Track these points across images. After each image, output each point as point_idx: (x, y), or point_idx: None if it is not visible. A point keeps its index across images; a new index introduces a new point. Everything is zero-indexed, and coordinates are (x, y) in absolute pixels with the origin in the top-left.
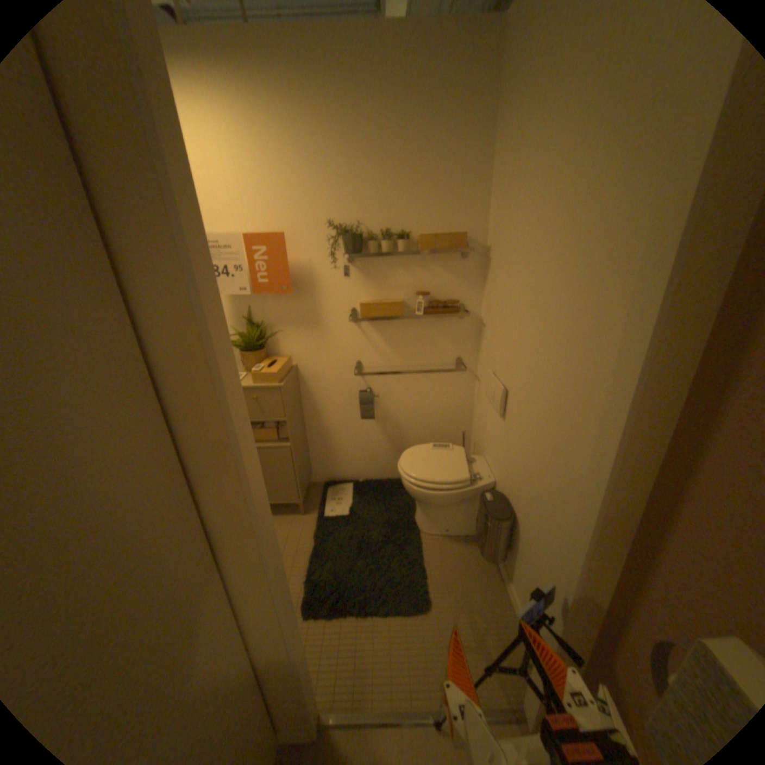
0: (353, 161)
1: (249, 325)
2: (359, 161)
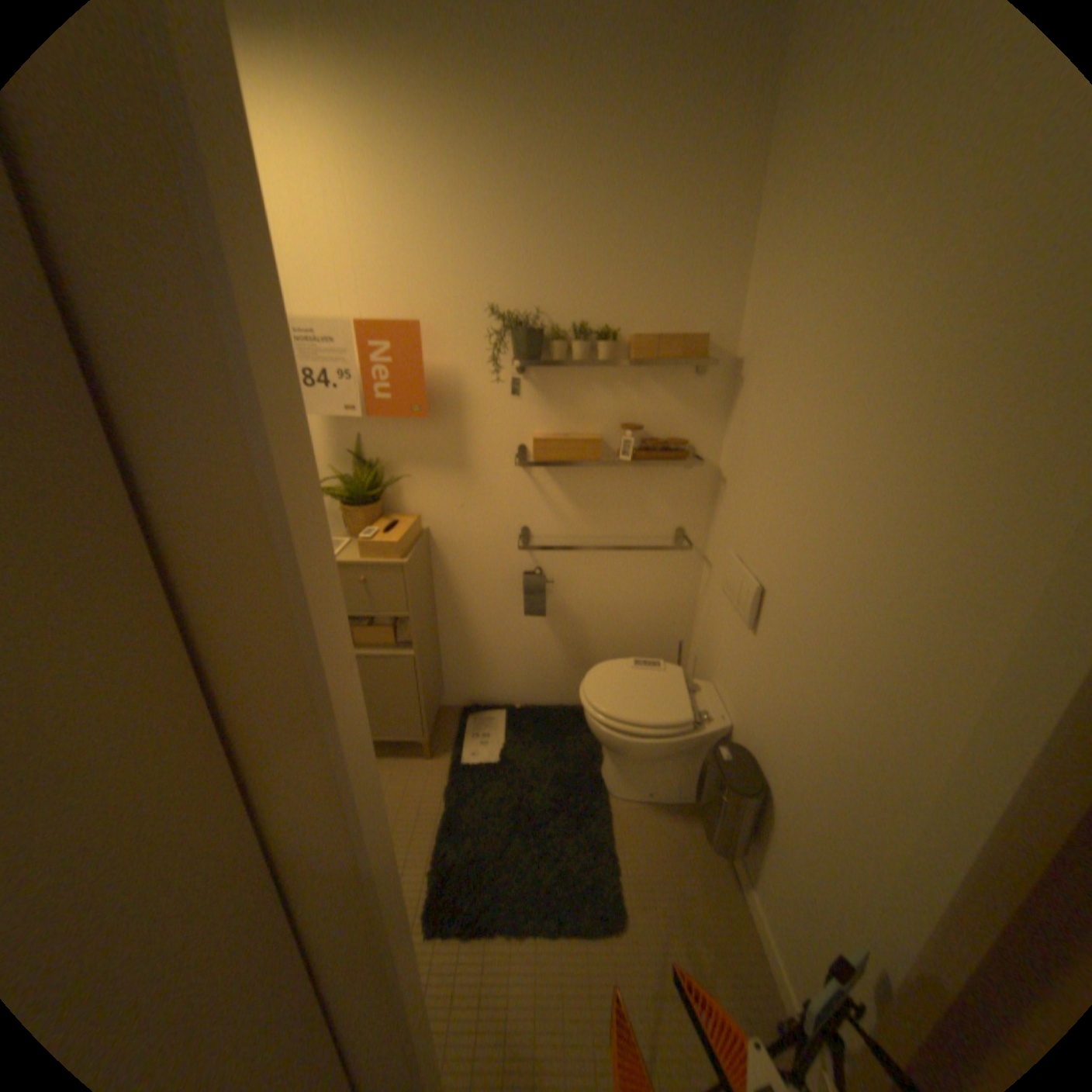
0: (535, 211)
1: (356, 462)
2: (544, 211)
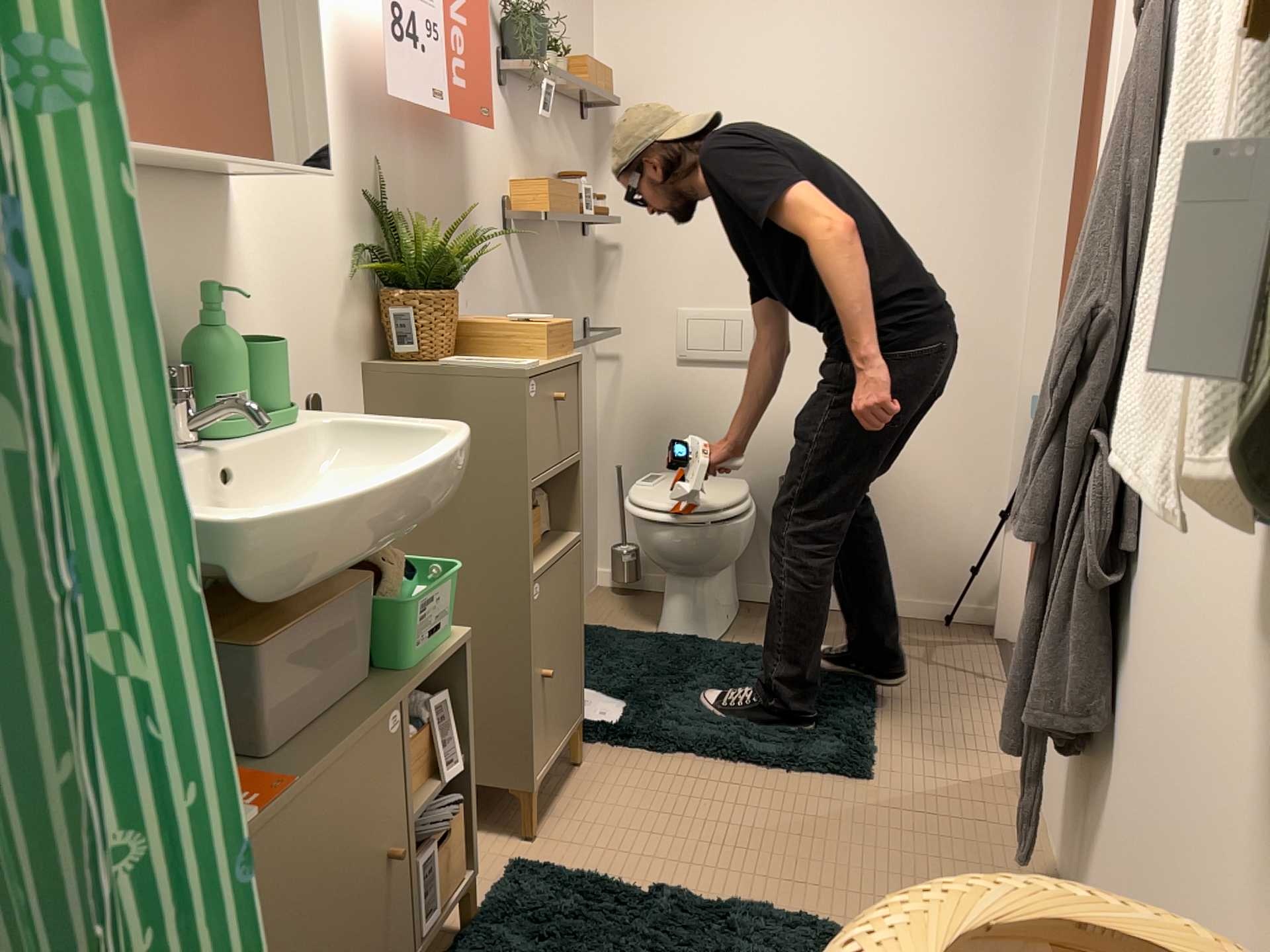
0: None
1: (382, 223)
2: None
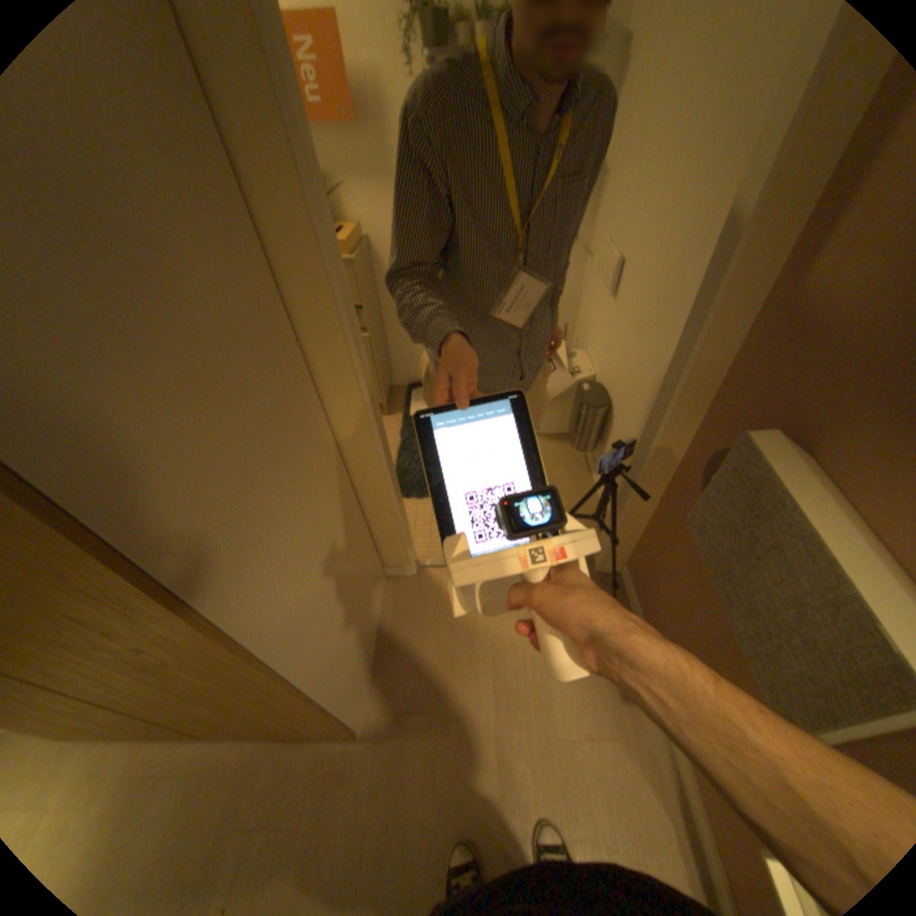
0: None
1: None
2: None
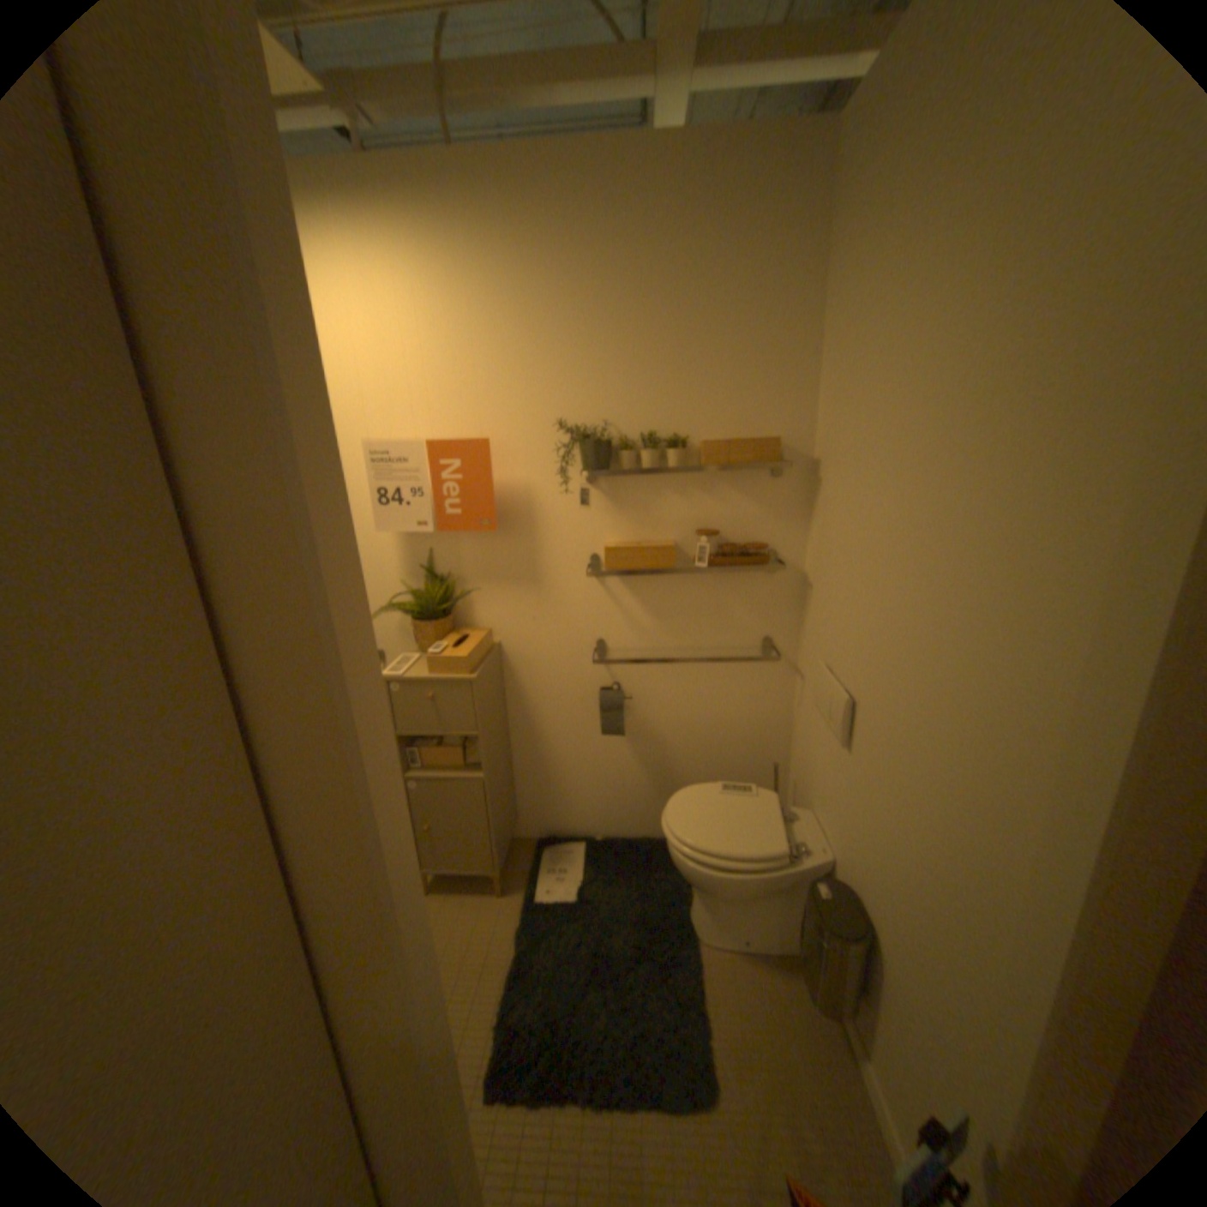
0: (600, 332)
1: (429, 578)
2: (608, 332)
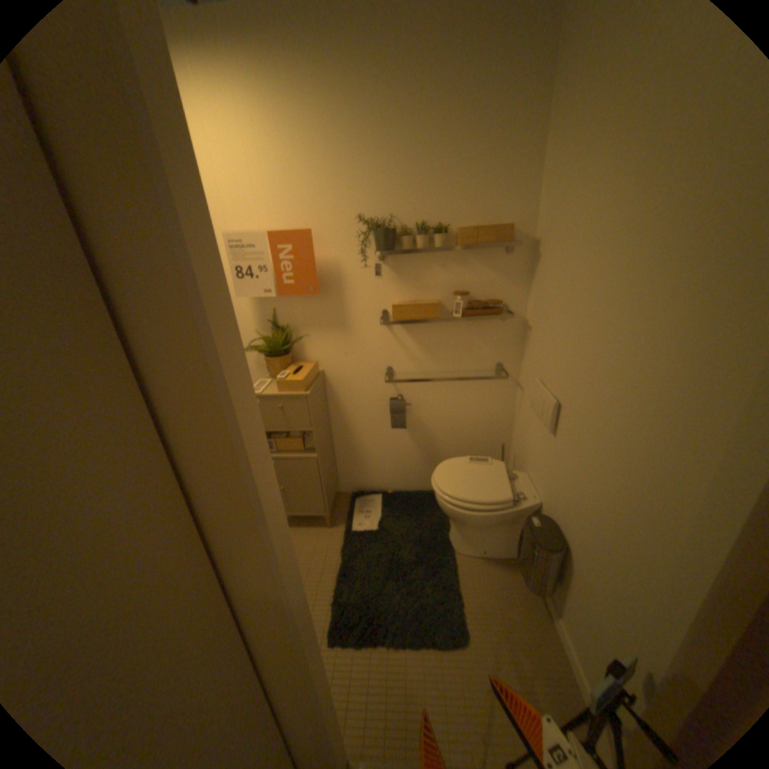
0: (387, 148)
1: (274, 329)
2: (393, 147)
